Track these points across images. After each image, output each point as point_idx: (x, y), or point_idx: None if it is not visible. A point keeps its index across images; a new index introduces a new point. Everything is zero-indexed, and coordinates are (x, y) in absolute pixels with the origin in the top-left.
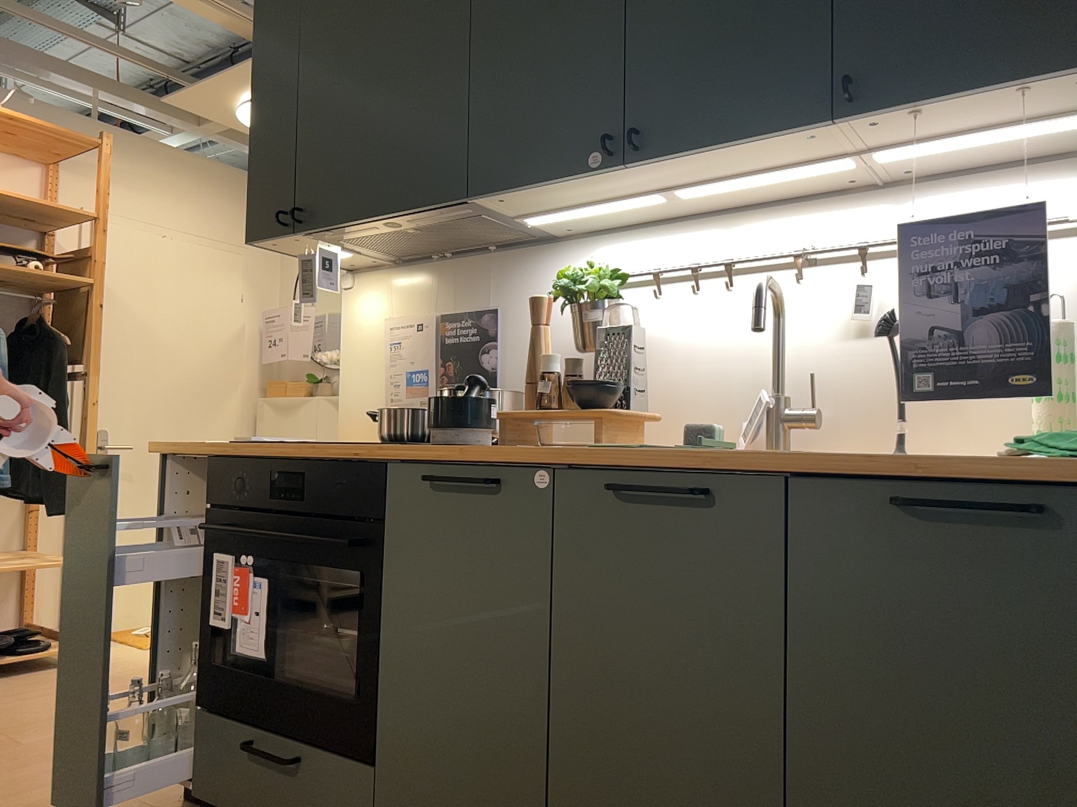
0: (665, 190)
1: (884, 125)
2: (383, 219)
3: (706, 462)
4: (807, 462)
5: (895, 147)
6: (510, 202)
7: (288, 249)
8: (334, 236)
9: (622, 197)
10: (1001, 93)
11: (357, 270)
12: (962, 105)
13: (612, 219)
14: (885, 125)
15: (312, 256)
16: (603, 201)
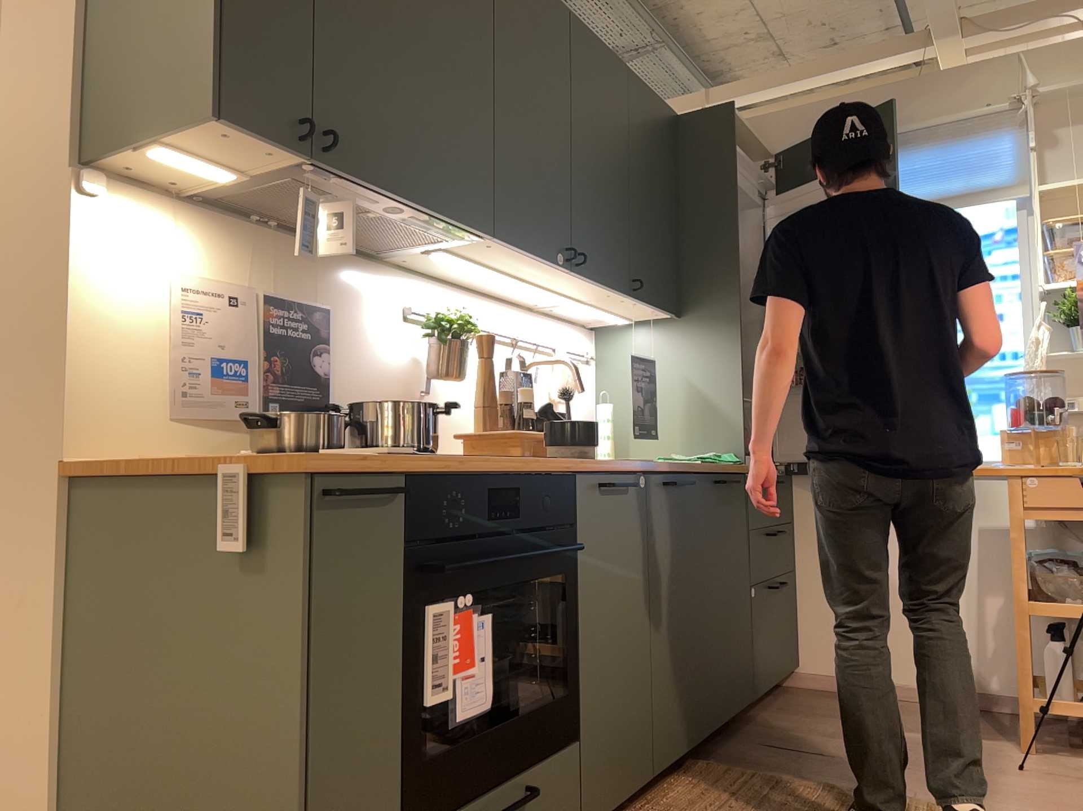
0: (524, 279)
1: (622, 301)
2: (412, 206)
3: (689, 468)
4: (709, 467)
5: (596, 305)
6: (482, 246)
7: (203, 141)
8: (328, 181)
9: (505, 272)
10: (653, 308)
11: (104, 171)
12: (642, 306)
13: (436, 267)
14: (623, 301)
15: (316, 197)
16: (495, 268)
